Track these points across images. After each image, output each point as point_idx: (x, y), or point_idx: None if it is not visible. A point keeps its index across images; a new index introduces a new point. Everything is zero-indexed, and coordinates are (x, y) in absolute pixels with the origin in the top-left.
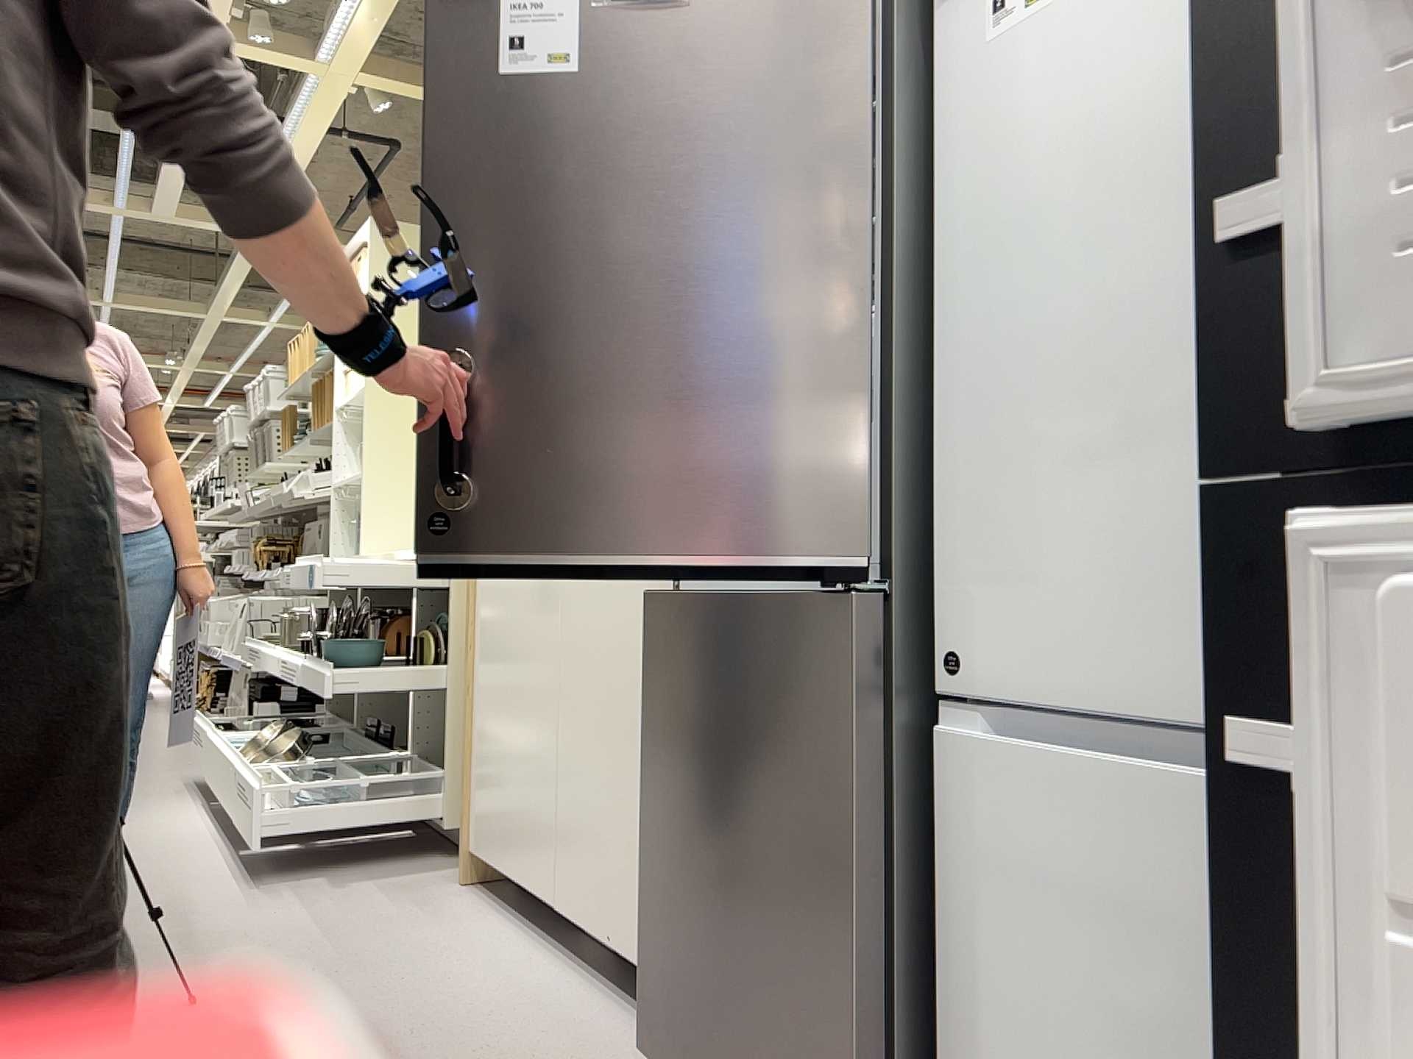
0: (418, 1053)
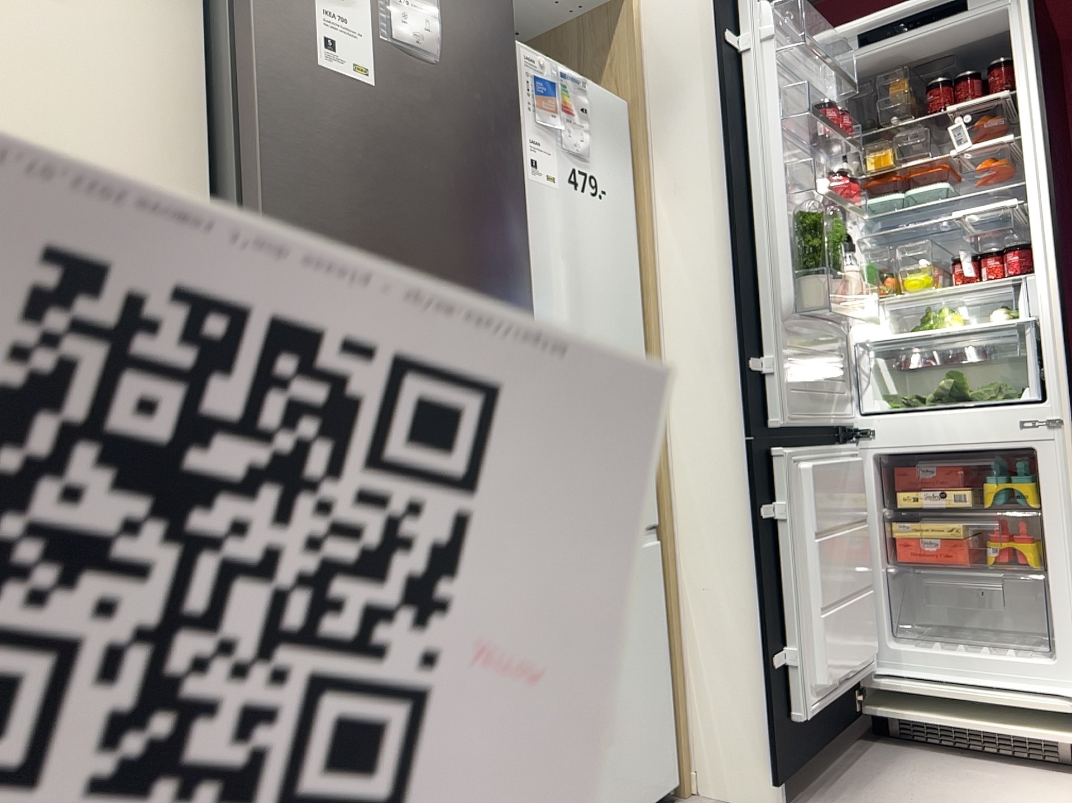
0: None
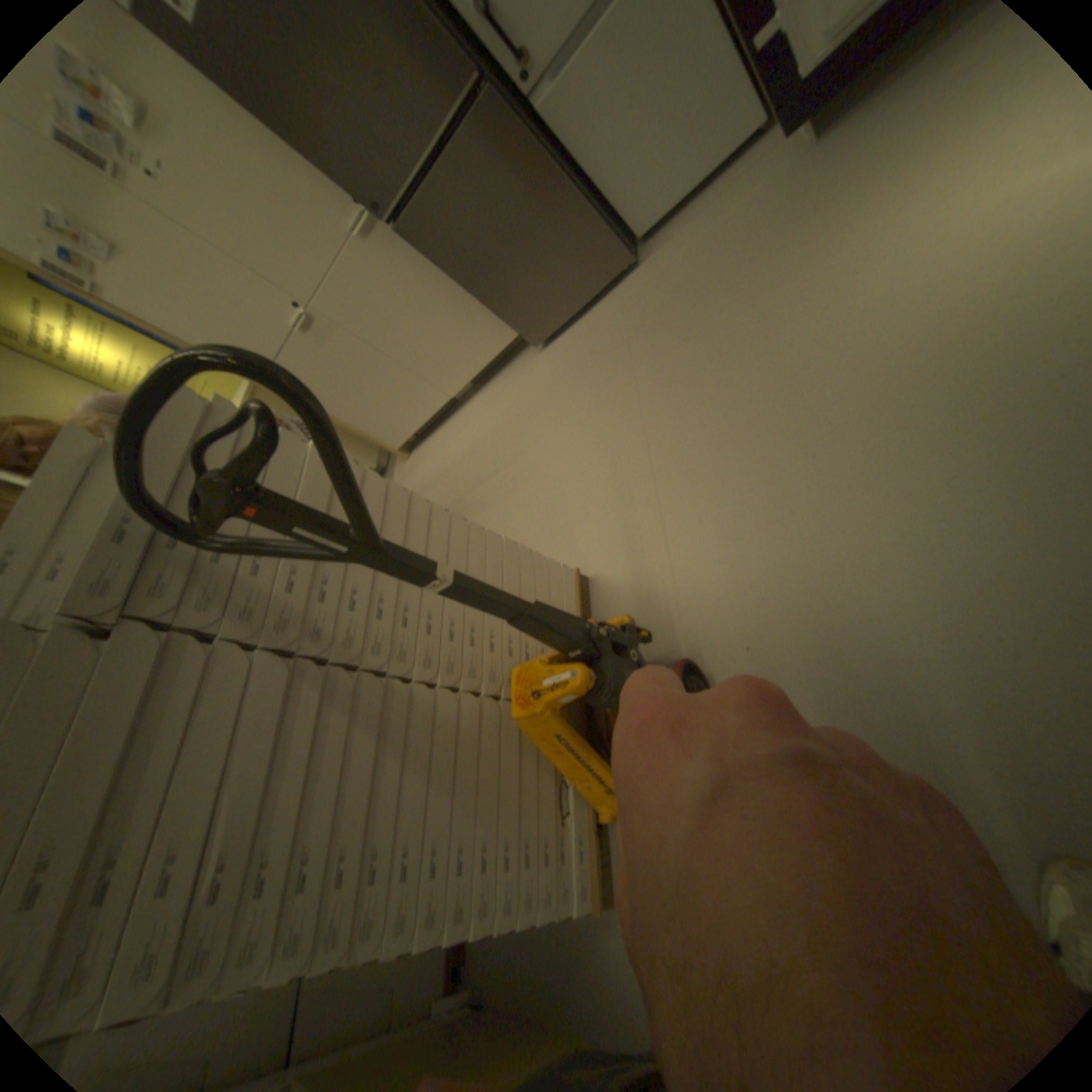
0: (504, 425)
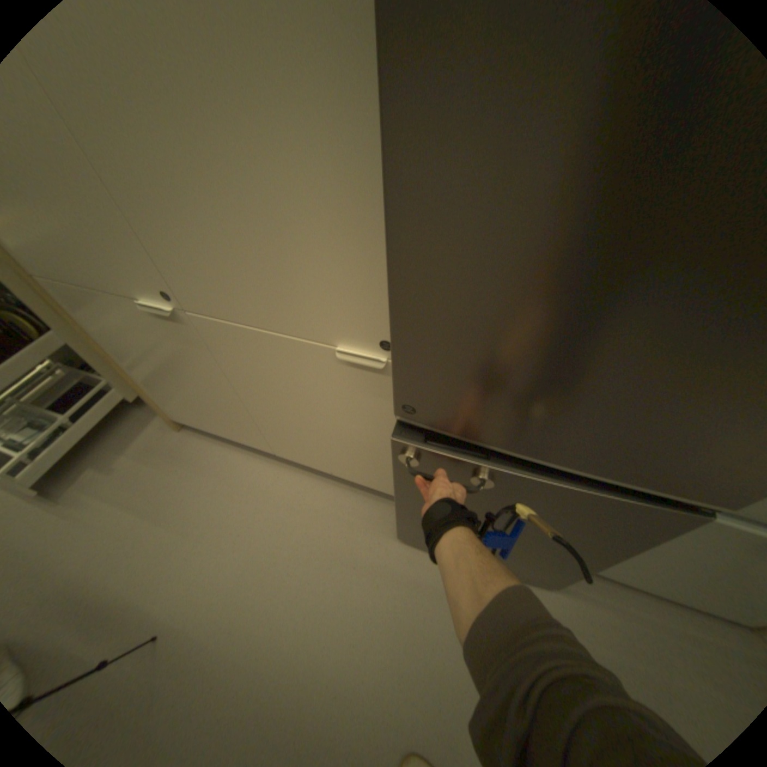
0: (303, 583)
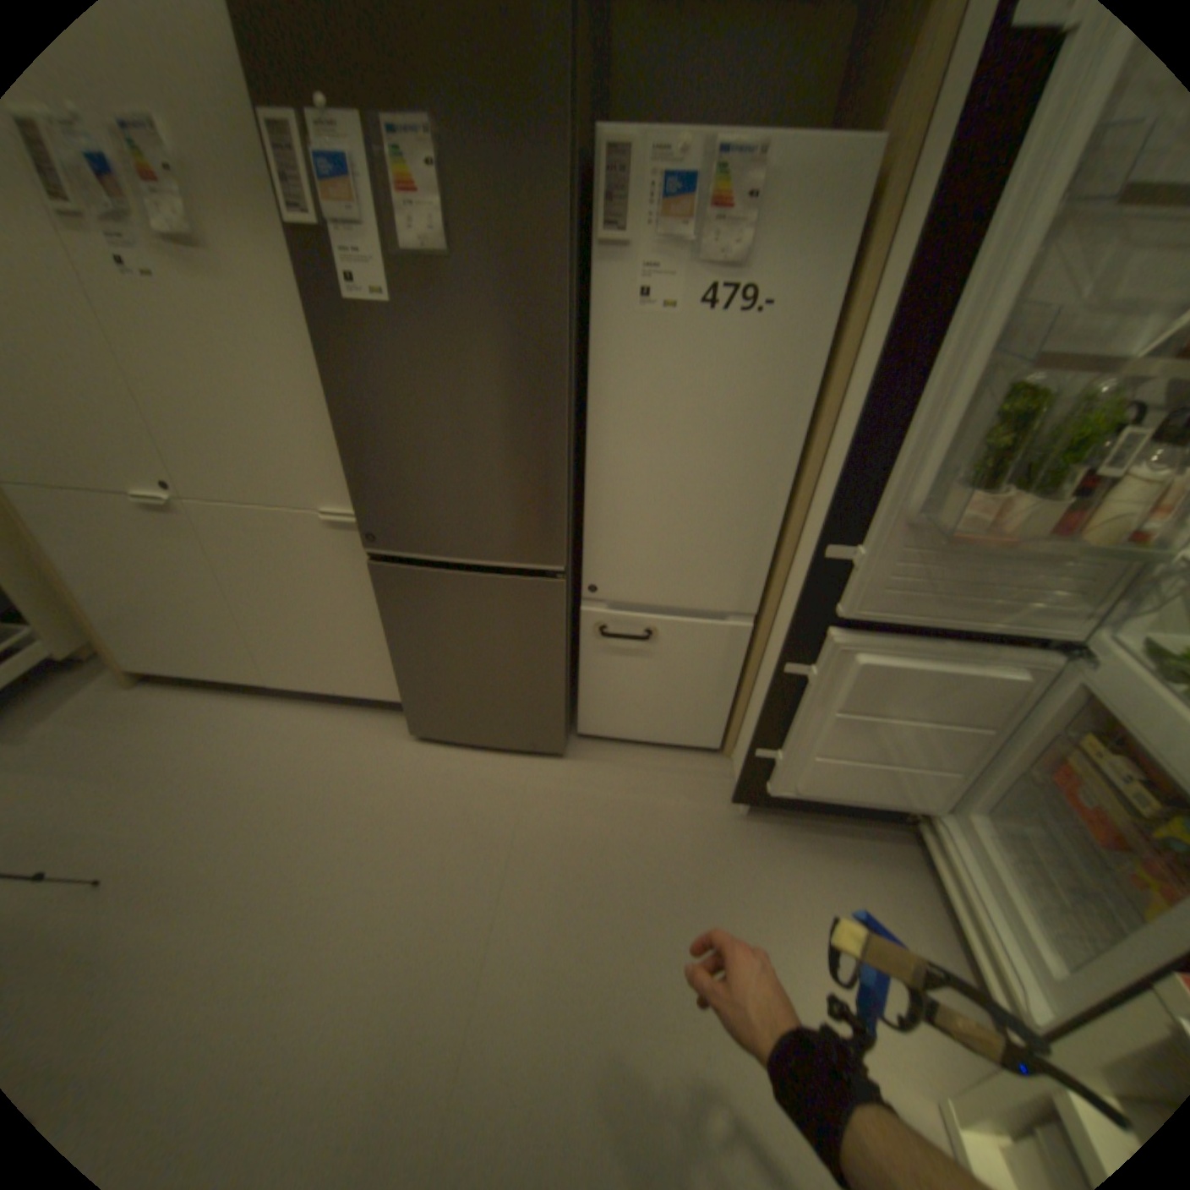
0: (296, 799)
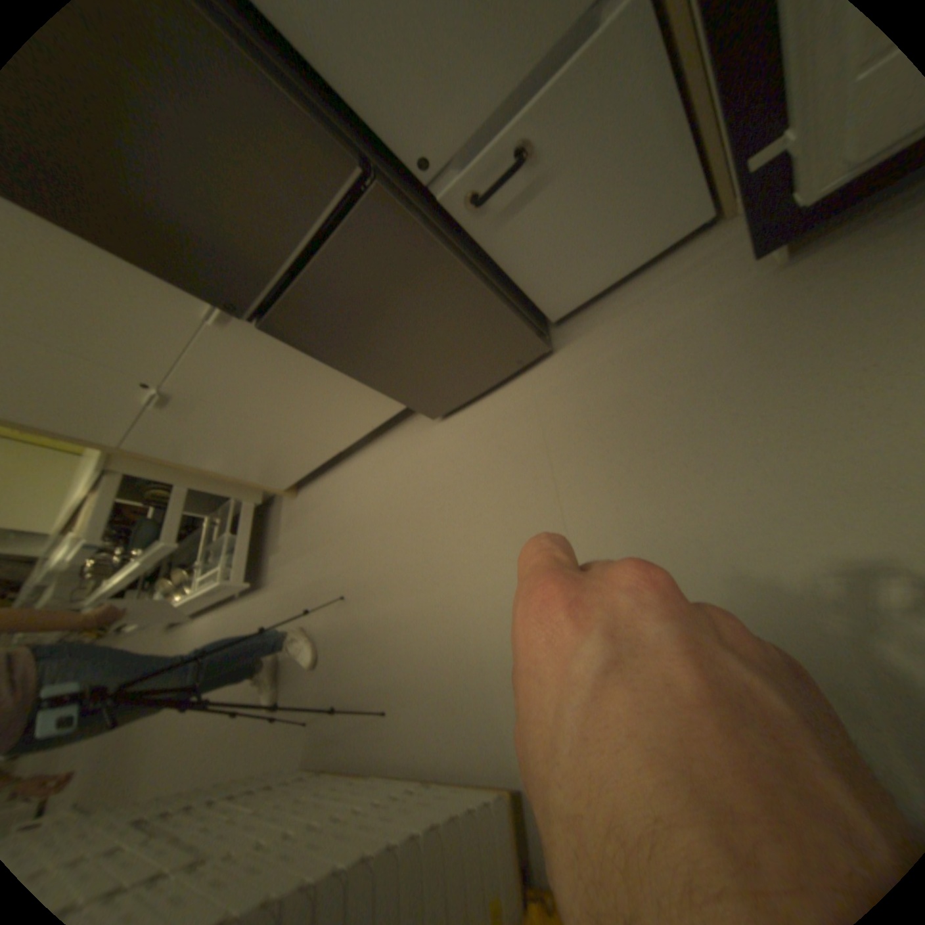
0: (400, 502)
